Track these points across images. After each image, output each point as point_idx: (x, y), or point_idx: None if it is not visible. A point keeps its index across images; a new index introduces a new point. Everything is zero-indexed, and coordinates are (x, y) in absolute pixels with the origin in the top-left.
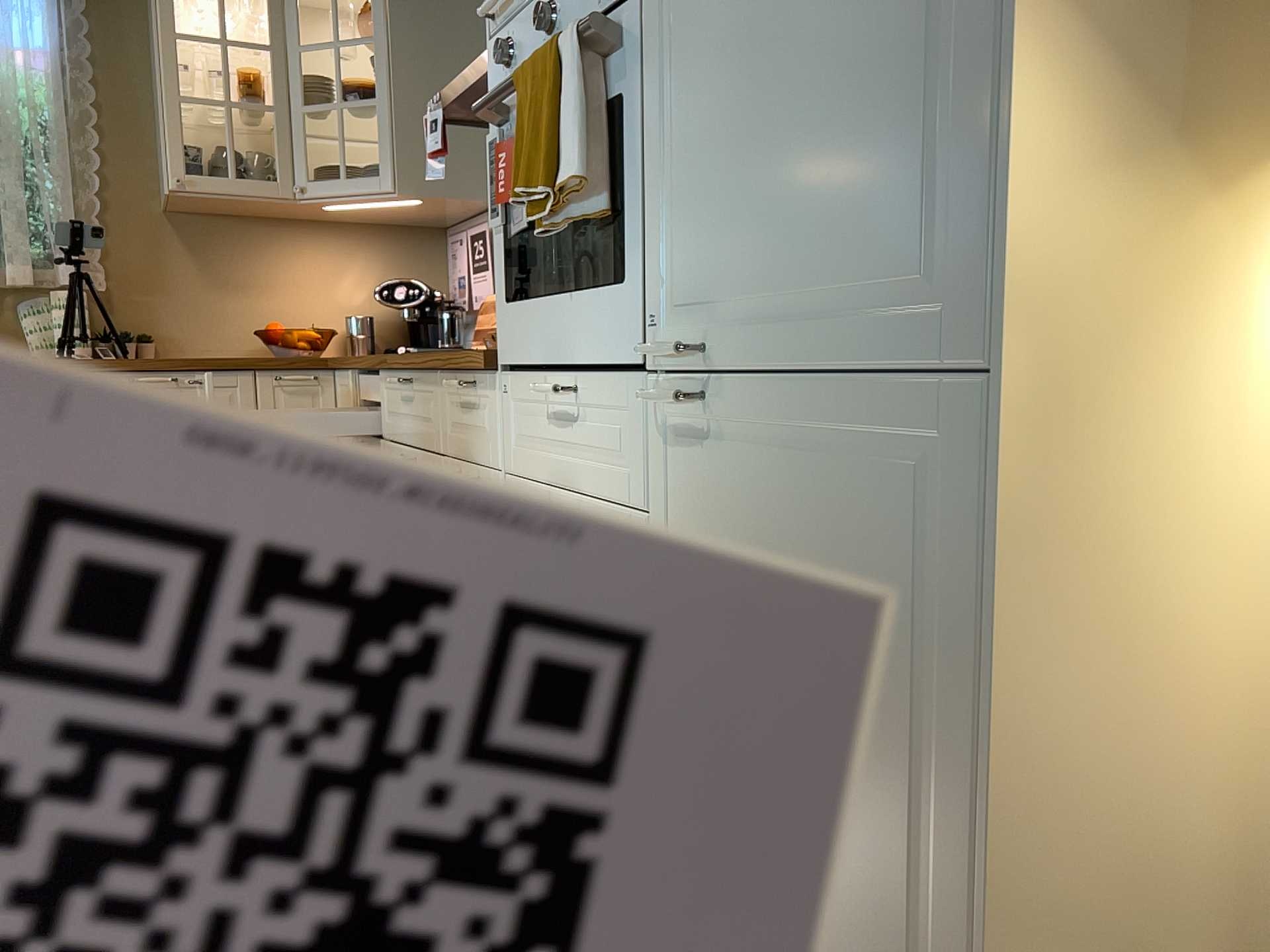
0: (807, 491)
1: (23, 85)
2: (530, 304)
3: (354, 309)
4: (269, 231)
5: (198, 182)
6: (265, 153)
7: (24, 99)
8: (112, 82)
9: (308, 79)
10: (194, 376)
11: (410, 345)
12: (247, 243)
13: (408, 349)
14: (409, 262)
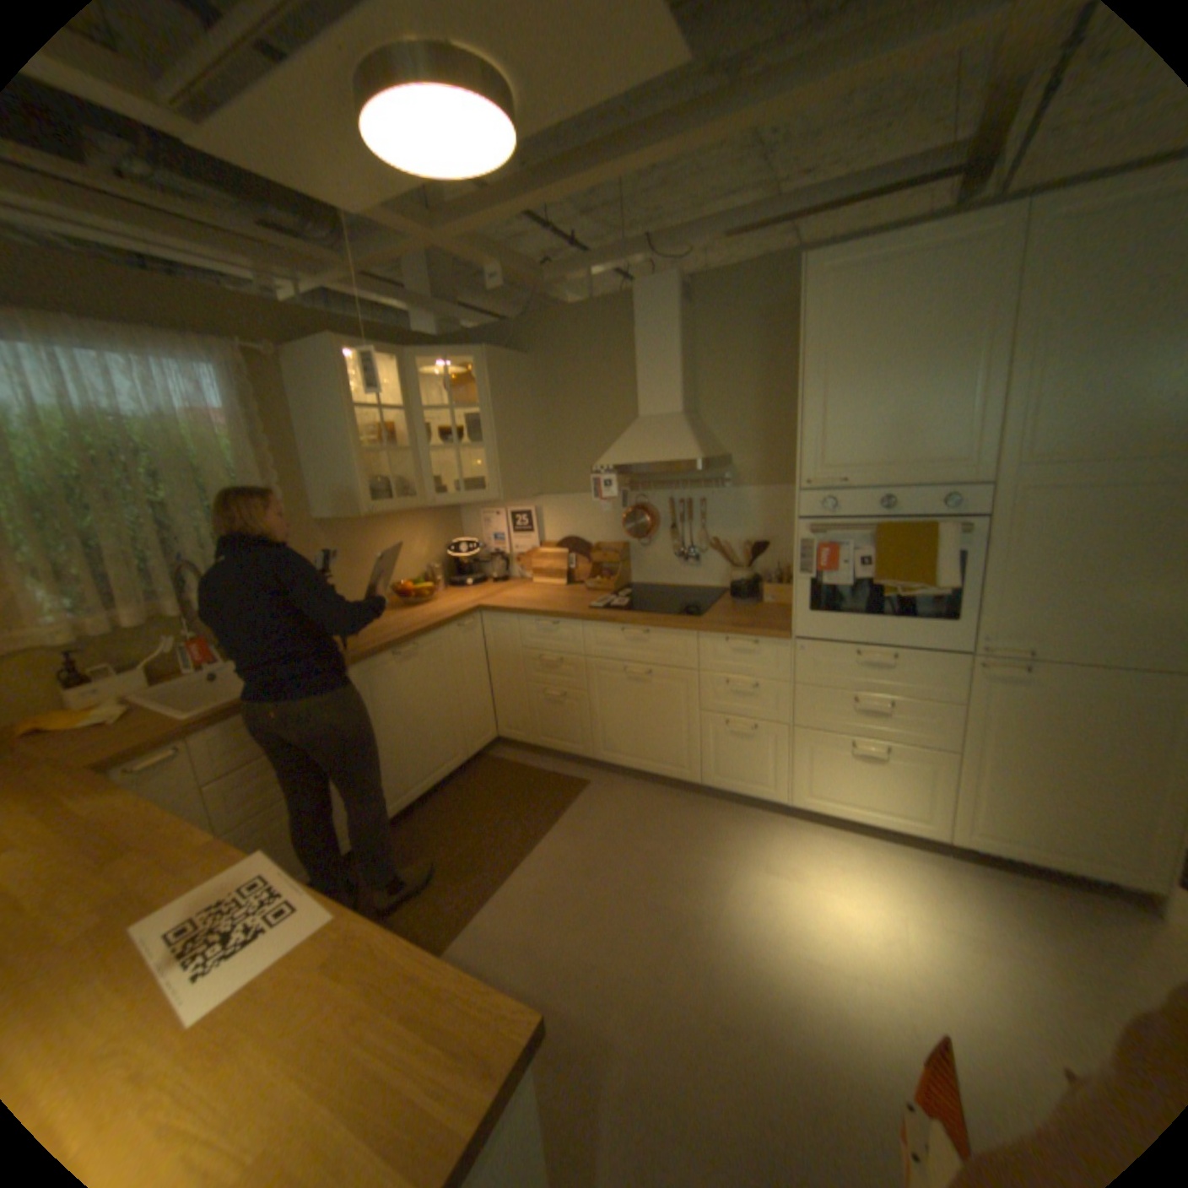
0: (1093, 701)
1: (211, 442)
2: (836, 615)
3: (422, 561)
4: (373, 521)
5: (378, 508)
6: (399, 479)
7: (212, 453)
8: (265, 431)
9: (420, 427)
10: (421, 640)
11: (471, 580)
12: (362, 532)
13: (474, 583)
14: (443, 525)
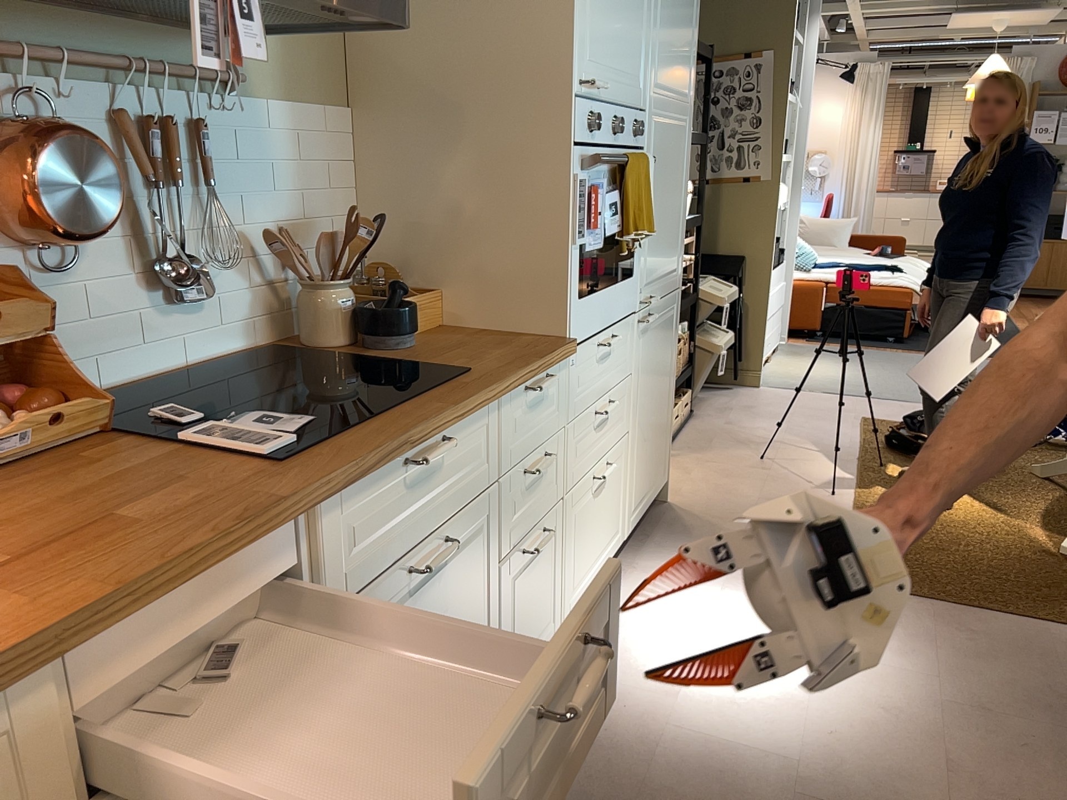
0: (661, 330)
1: None
2: (591, 296)
3: None
4: None
5: None
6: None
7: None
8: None
9: None
10: None
11: None
12: None
13: None
14: None
